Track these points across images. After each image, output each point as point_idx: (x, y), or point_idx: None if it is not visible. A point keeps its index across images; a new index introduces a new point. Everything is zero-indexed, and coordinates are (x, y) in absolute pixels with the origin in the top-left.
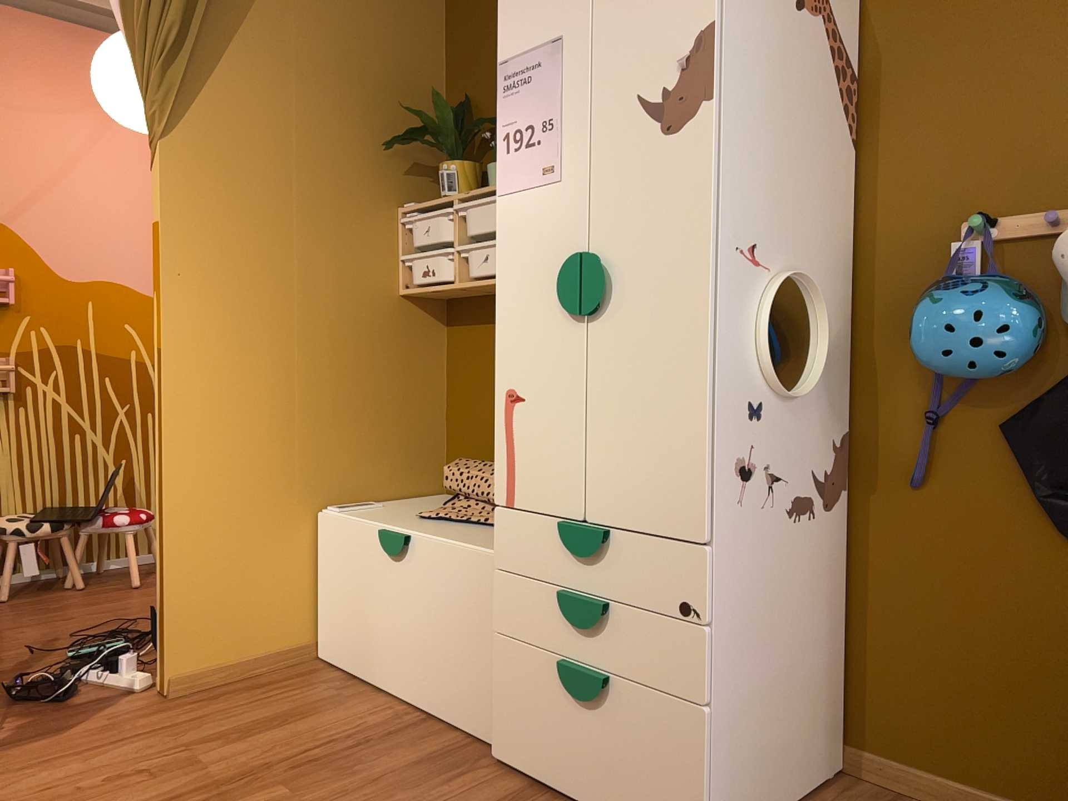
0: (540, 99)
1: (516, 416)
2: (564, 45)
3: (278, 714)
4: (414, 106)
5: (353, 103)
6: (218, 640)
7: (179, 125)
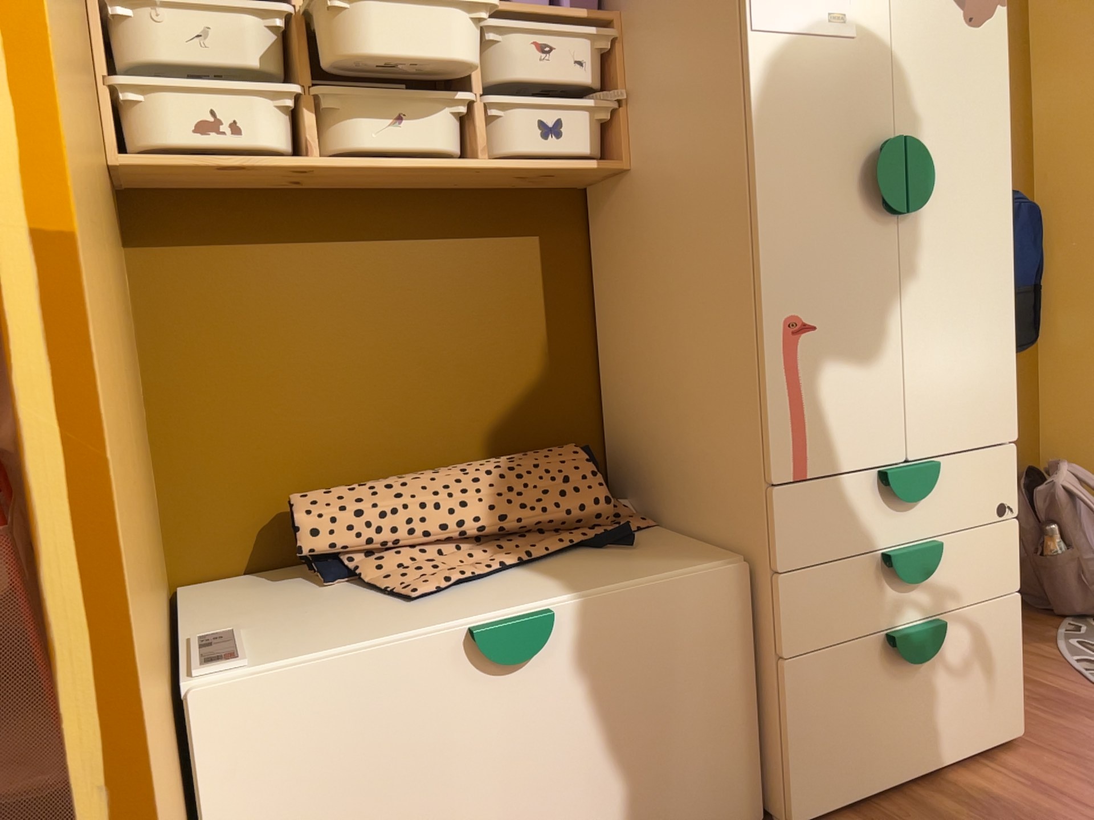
0: None
1: (807, 353)
2: None
3: None
4: None
5: None
6: None
7: None
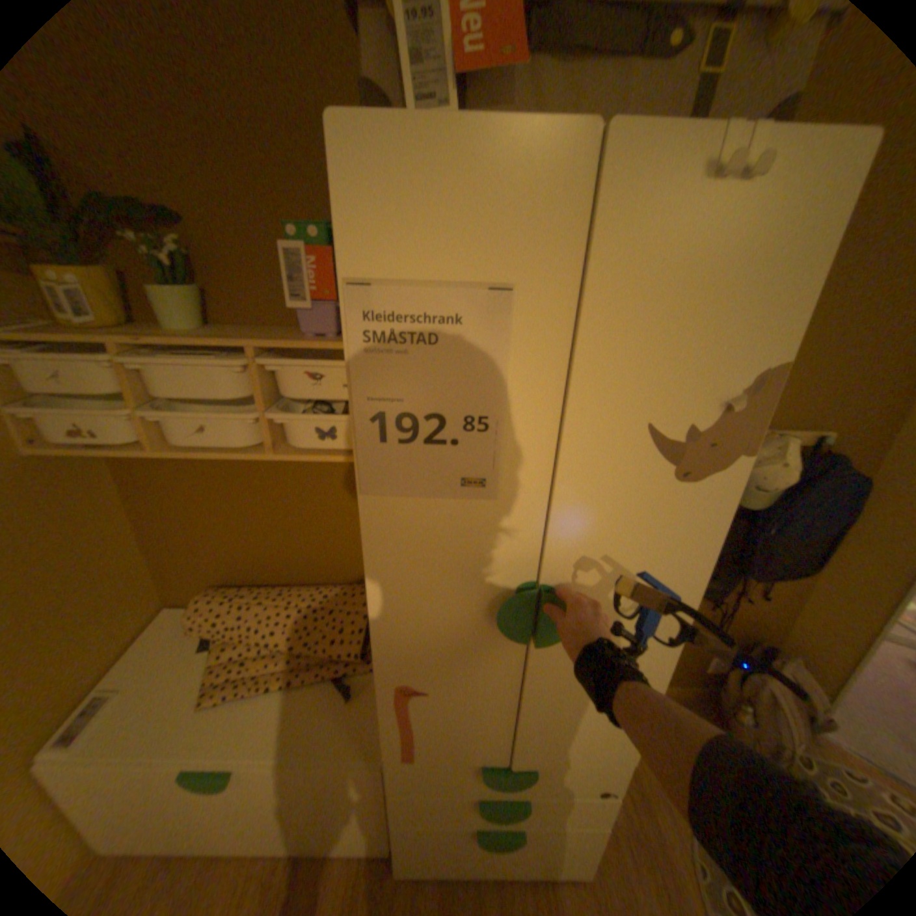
0: (459, 378)
1: (415, 705)
2: (518, 299)
3: None
4: None
5: None
6: None
7: None
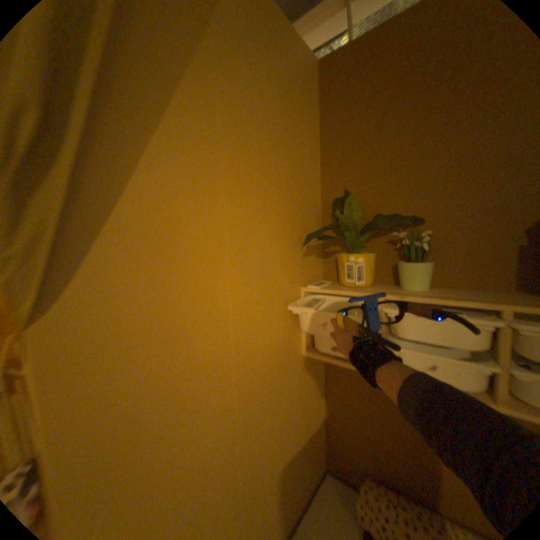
0: None
1: None
2: None
3: None
4: (306, 198)
5: (271, 203)
6: None
7: (68, 286)
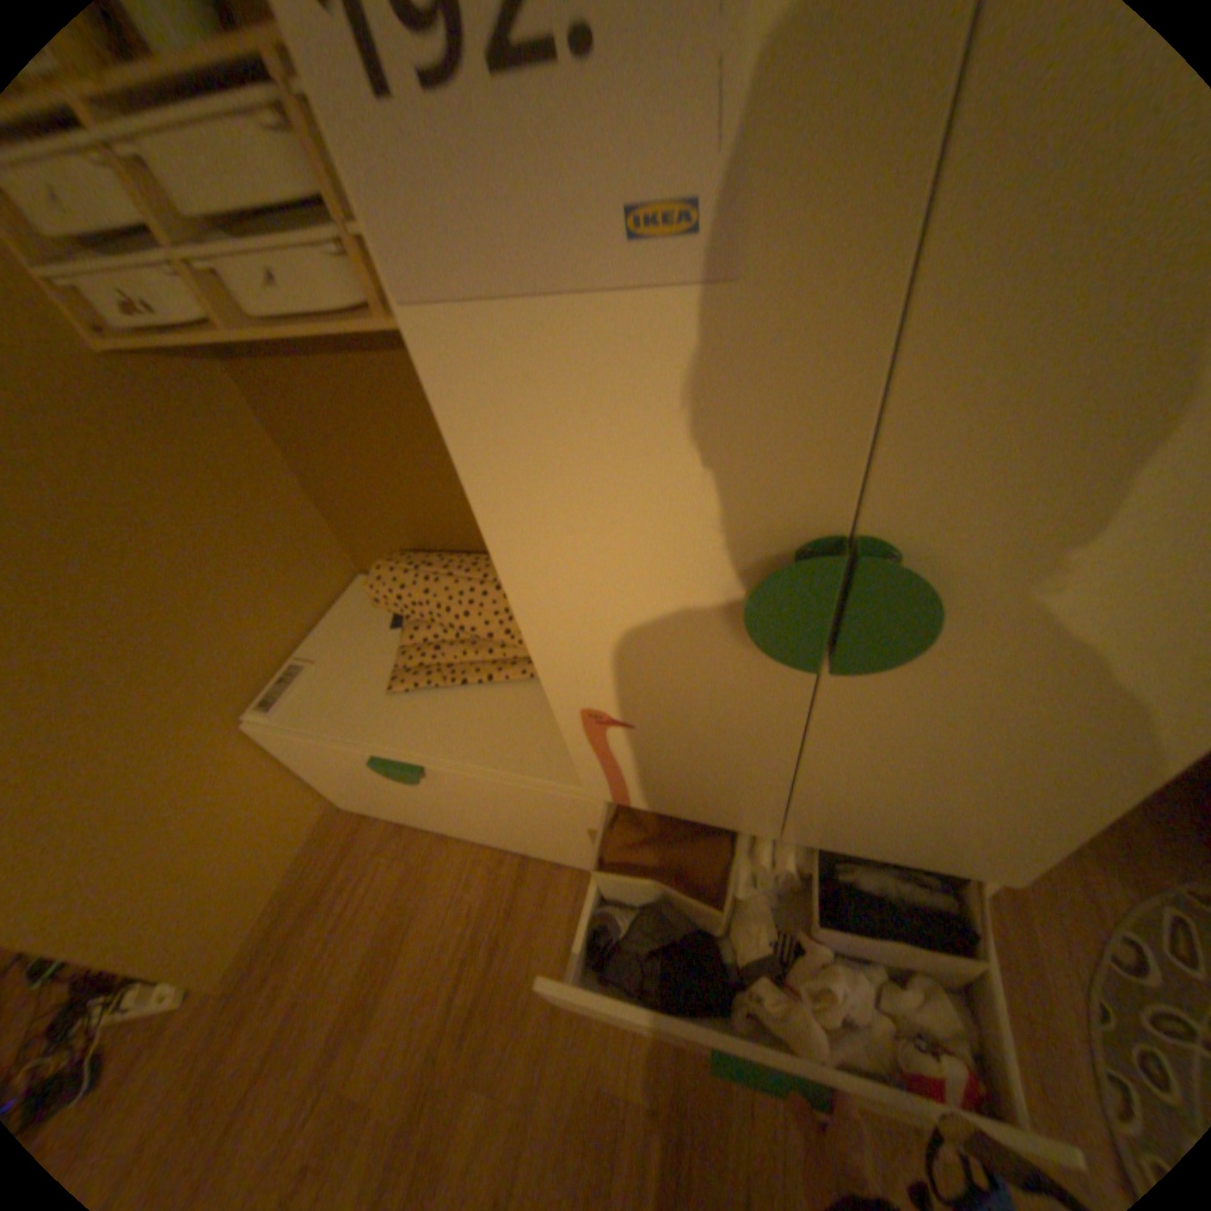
0: None
1: (618, 738)
2: None
3: (374, 945)
4: None
5: None
6: (234, 910)
7: None
